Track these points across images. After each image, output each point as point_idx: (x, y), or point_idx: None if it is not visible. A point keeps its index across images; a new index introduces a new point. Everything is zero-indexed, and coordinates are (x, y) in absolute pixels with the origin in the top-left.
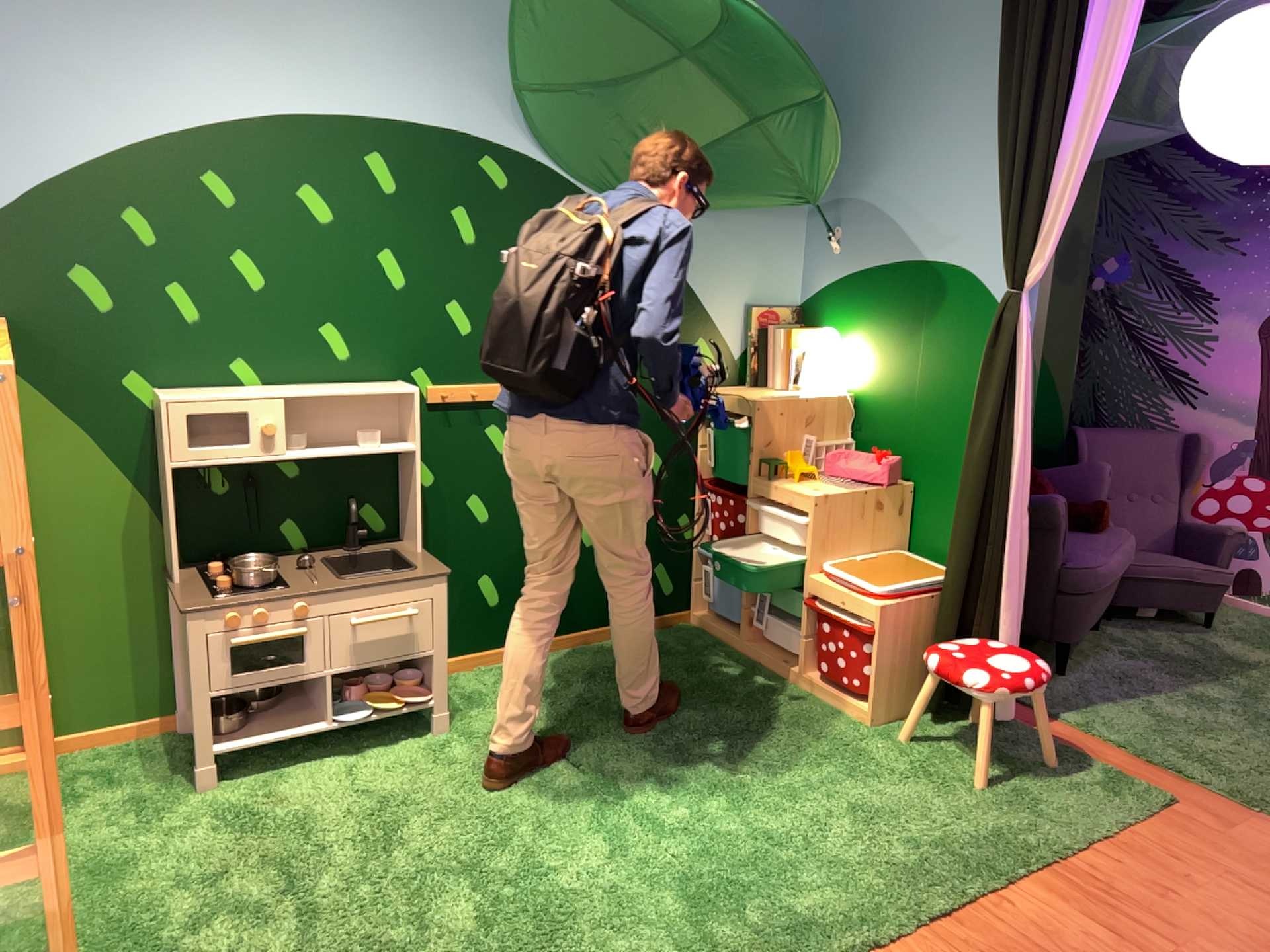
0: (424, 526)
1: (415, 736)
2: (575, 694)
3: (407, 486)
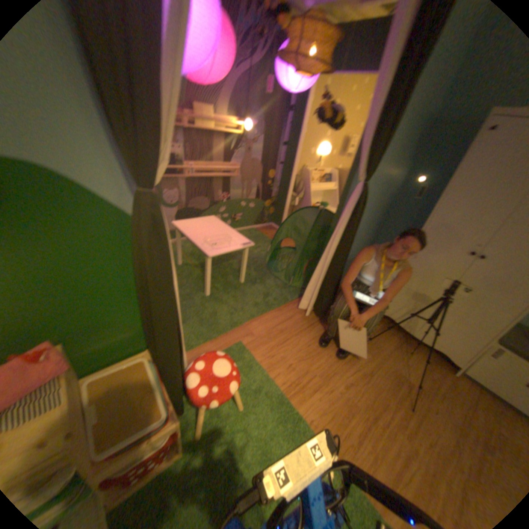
0: None
1: None
2: None
3: None
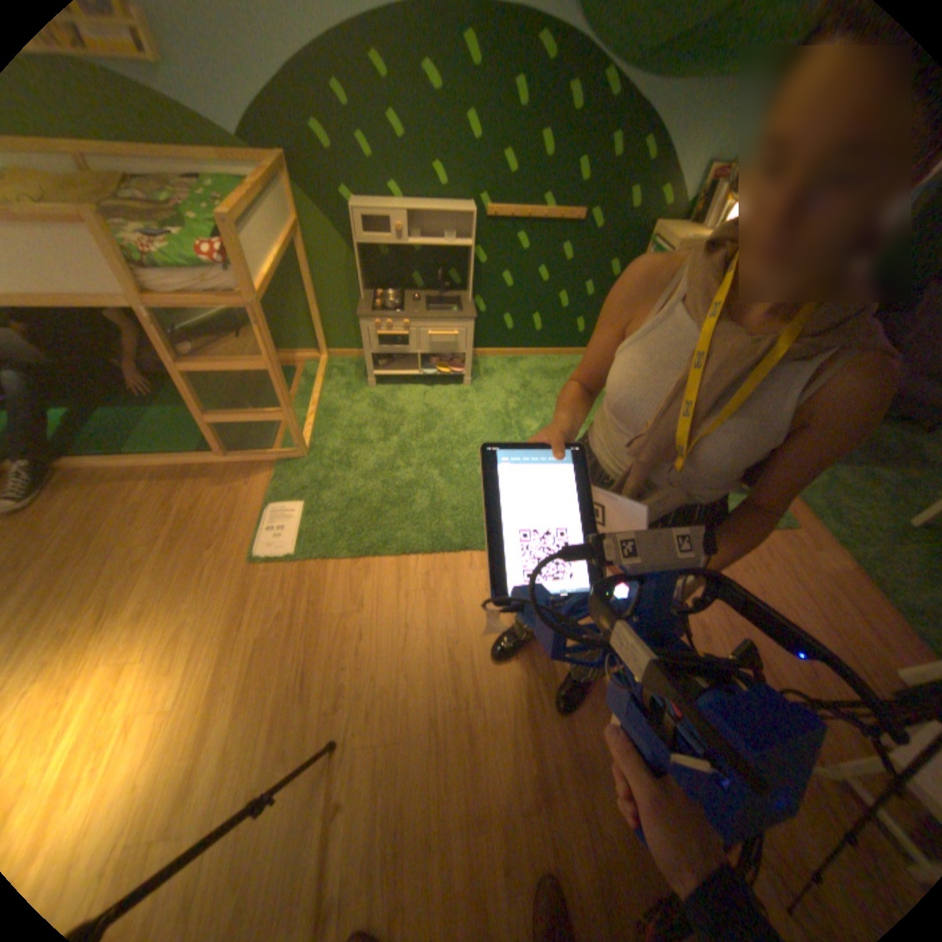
0: (477, 286)
1: (452, 388)
2: (531, 385)
3: (468, 265)
